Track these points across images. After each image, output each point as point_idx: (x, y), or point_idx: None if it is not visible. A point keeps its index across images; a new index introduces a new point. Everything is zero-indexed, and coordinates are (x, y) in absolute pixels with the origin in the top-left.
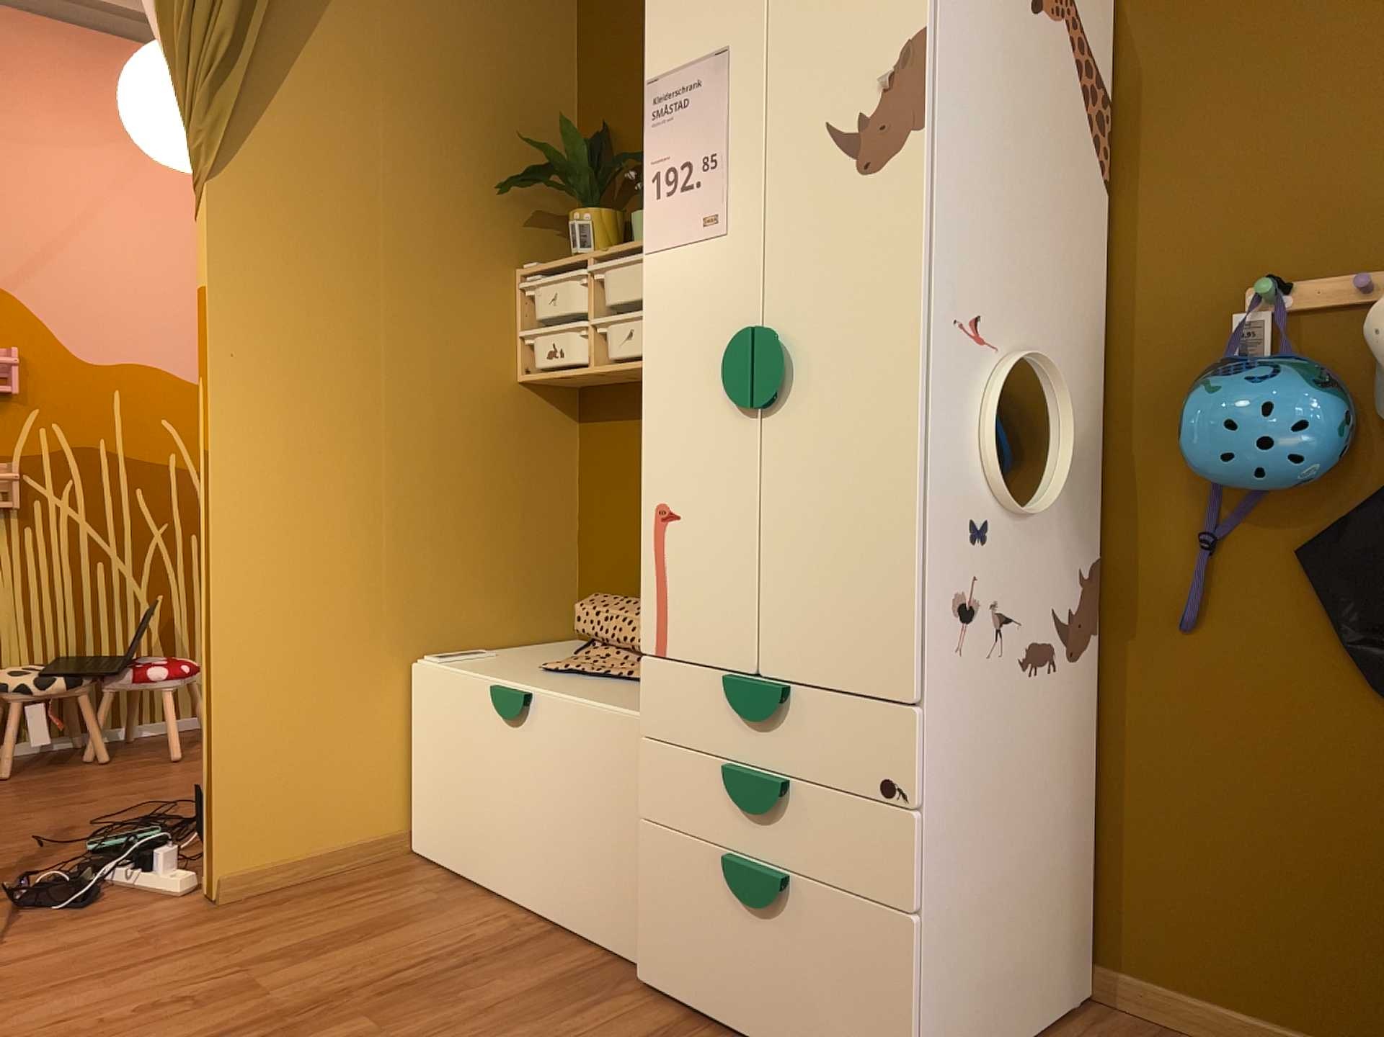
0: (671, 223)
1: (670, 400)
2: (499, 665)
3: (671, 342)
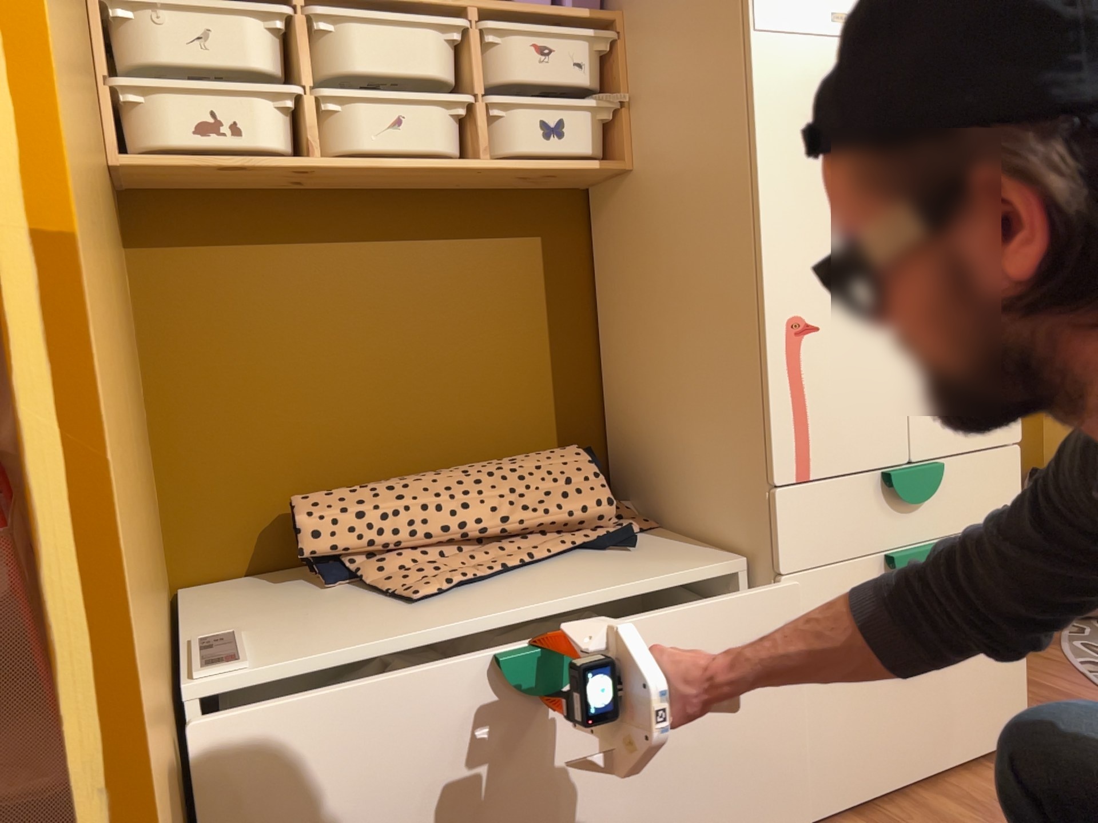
0: (791, 7)
1: (801, 204)
2: (327, 628)
3: (798, 140)
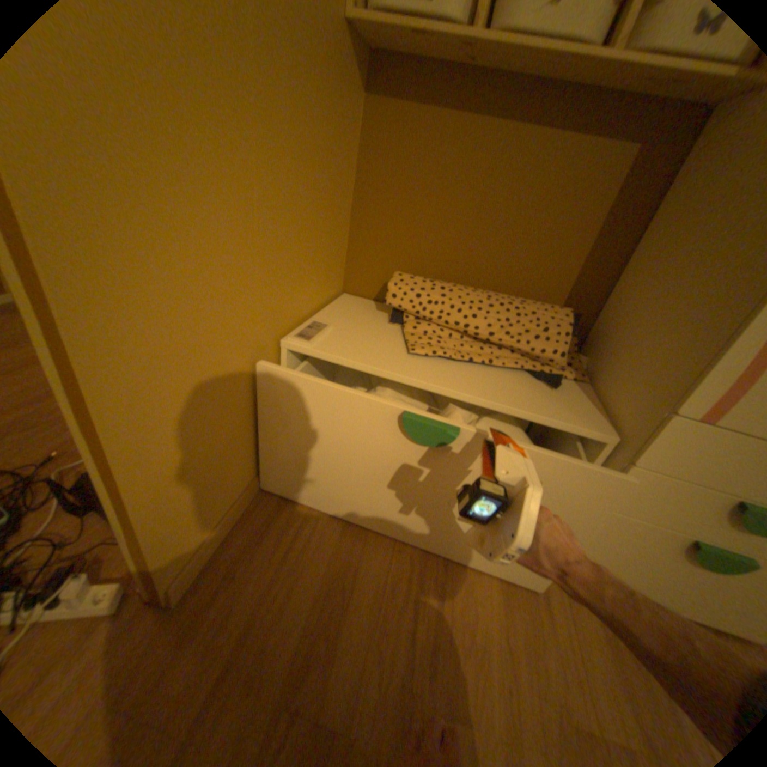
0: None
1: None
2: (363, 343)
3: None
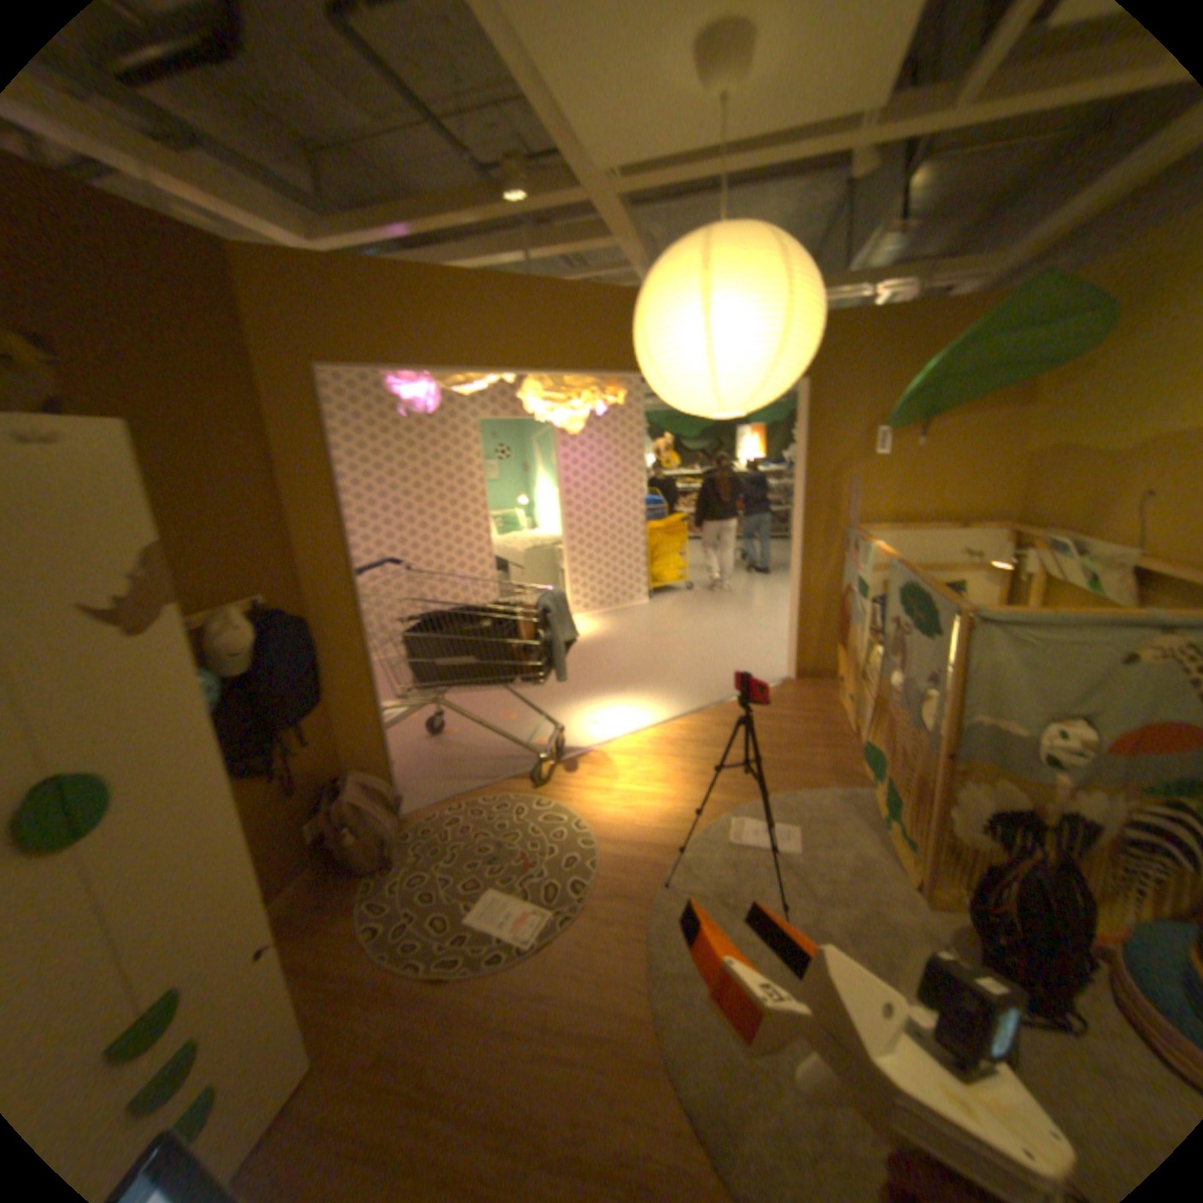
0: None
1: None
2: None
3: None
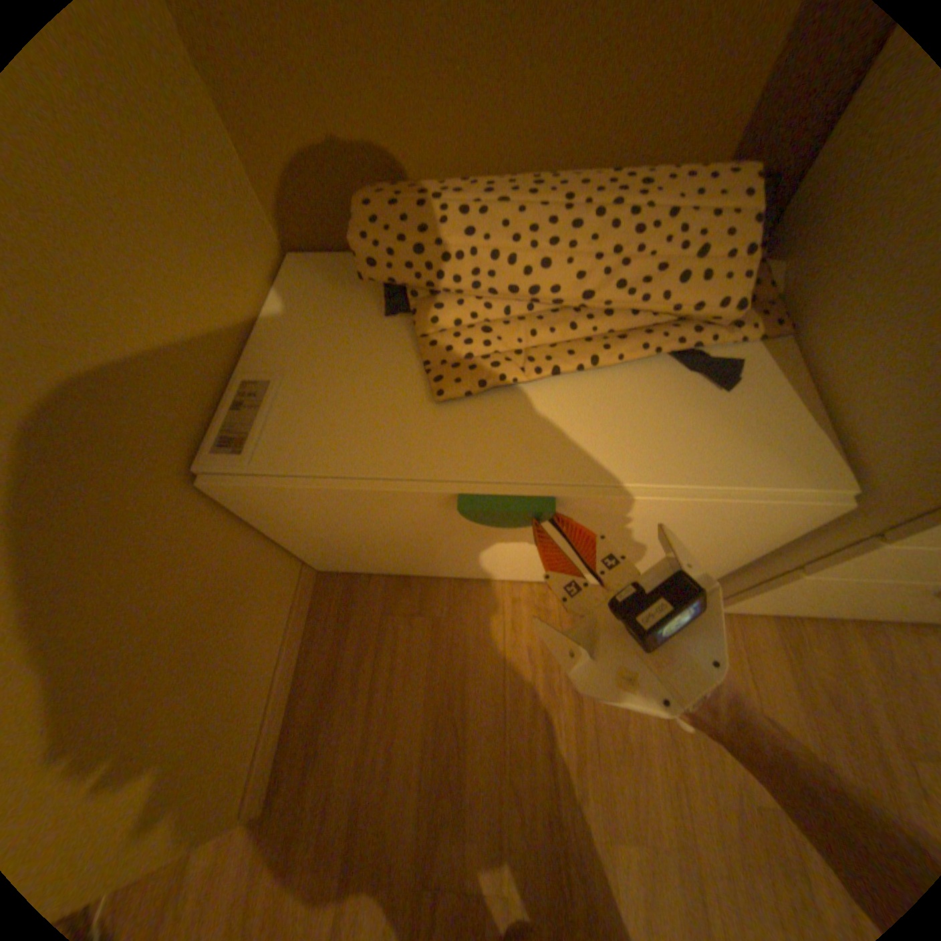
0: None
1: None
2: (344, 407)
3: None
